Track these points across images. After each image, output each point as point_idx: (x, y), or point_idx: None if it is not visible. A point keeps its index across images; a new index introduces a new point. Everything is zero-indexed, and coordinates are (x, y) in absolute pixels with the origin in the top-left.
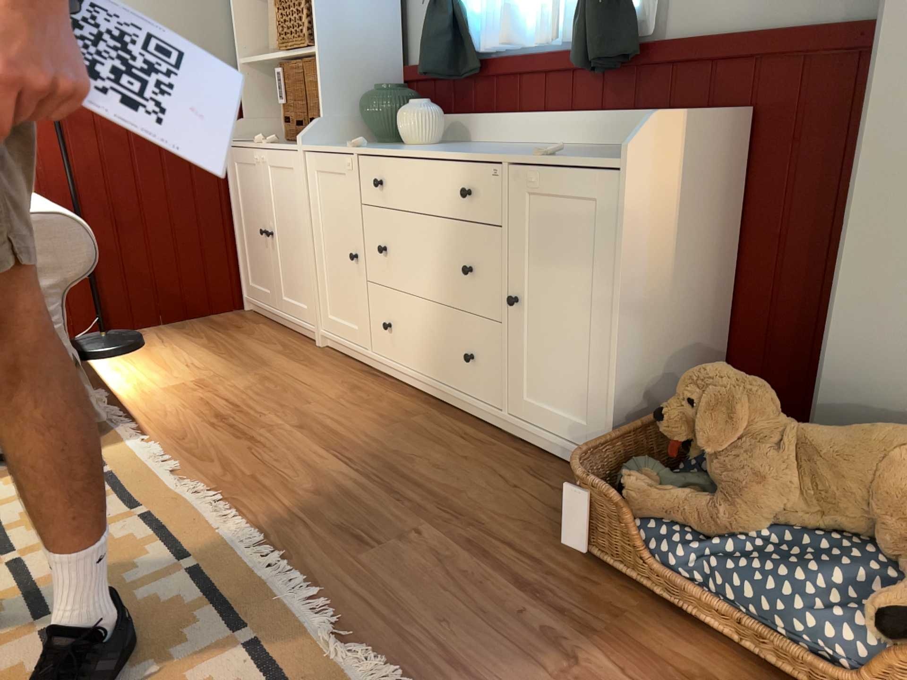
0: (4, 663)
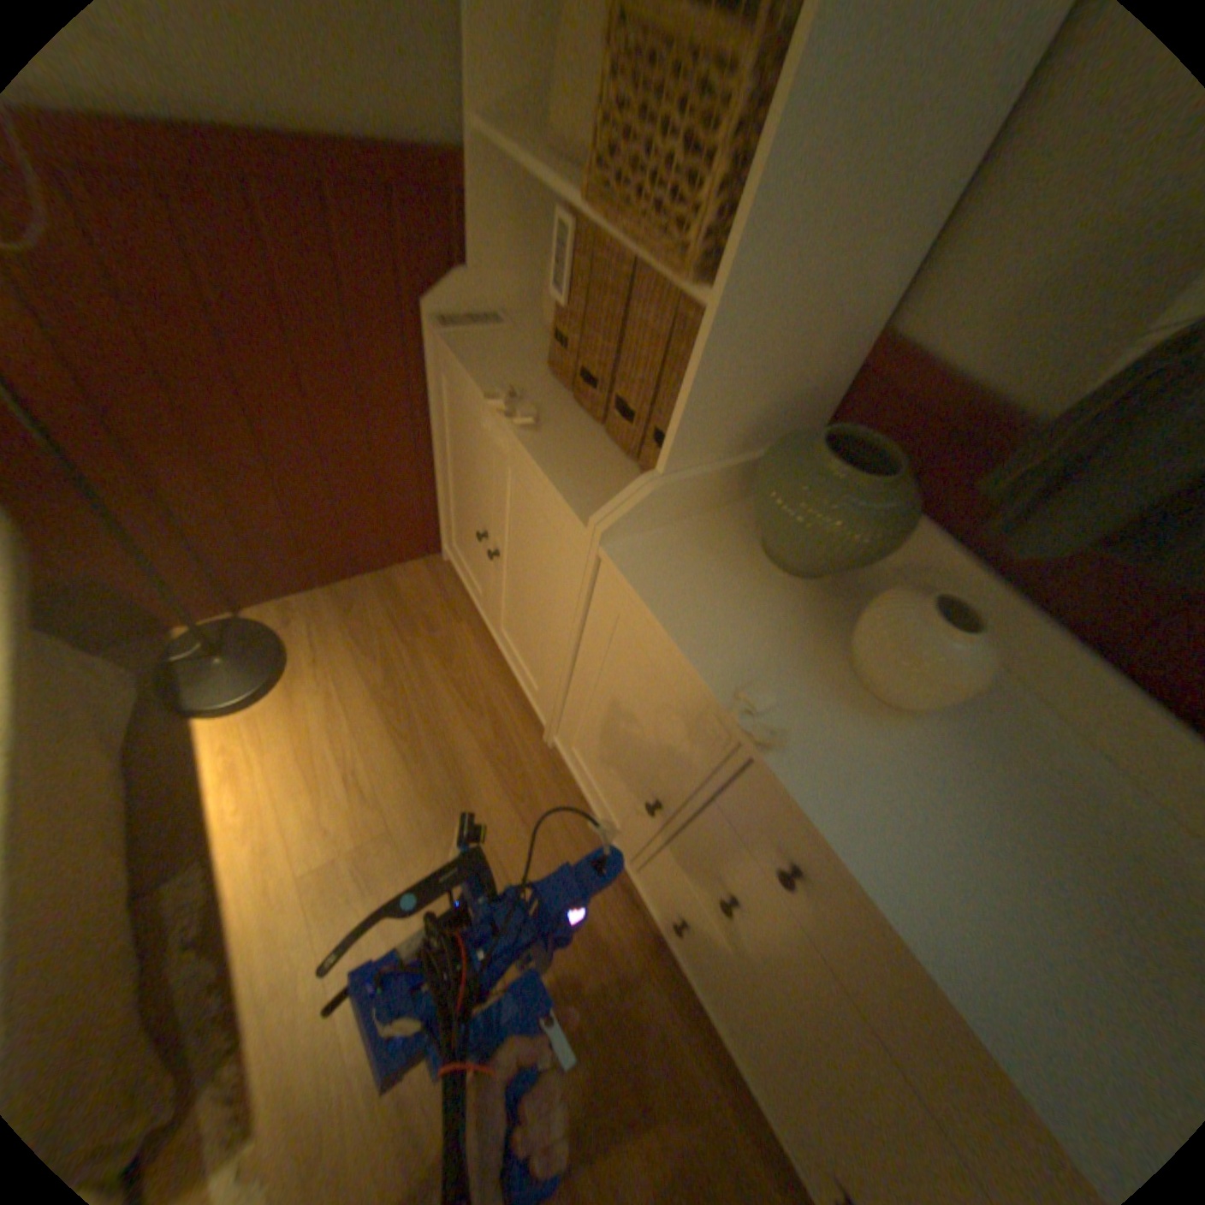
0: None
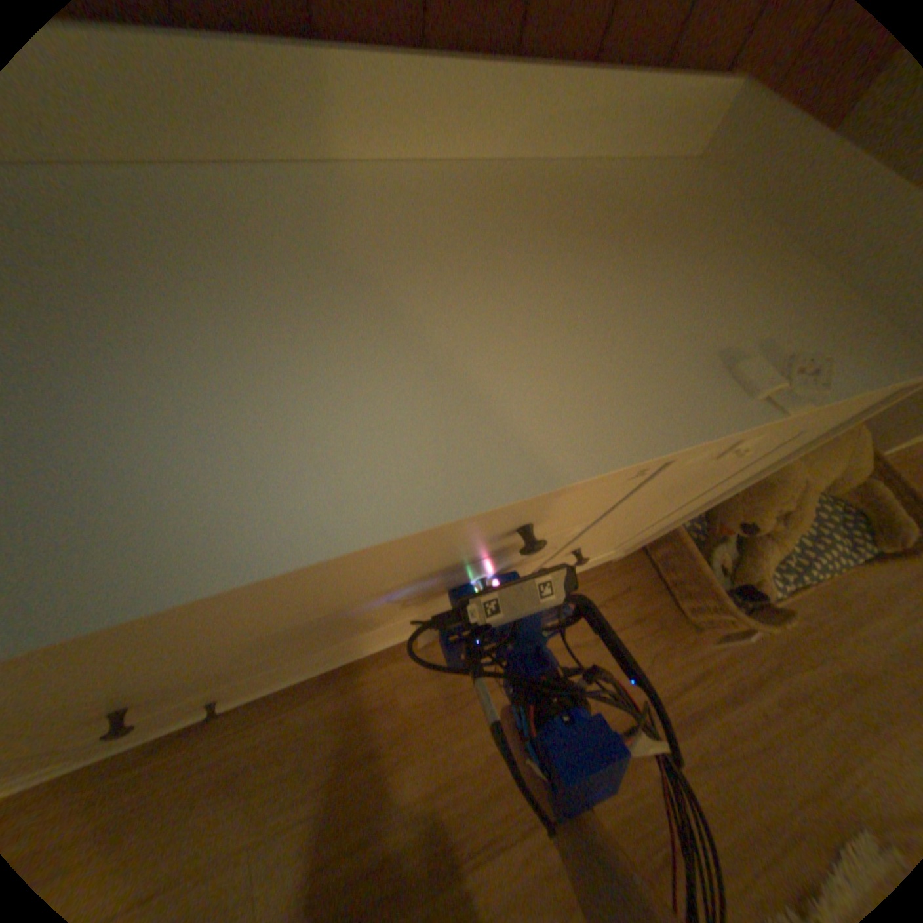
0: None
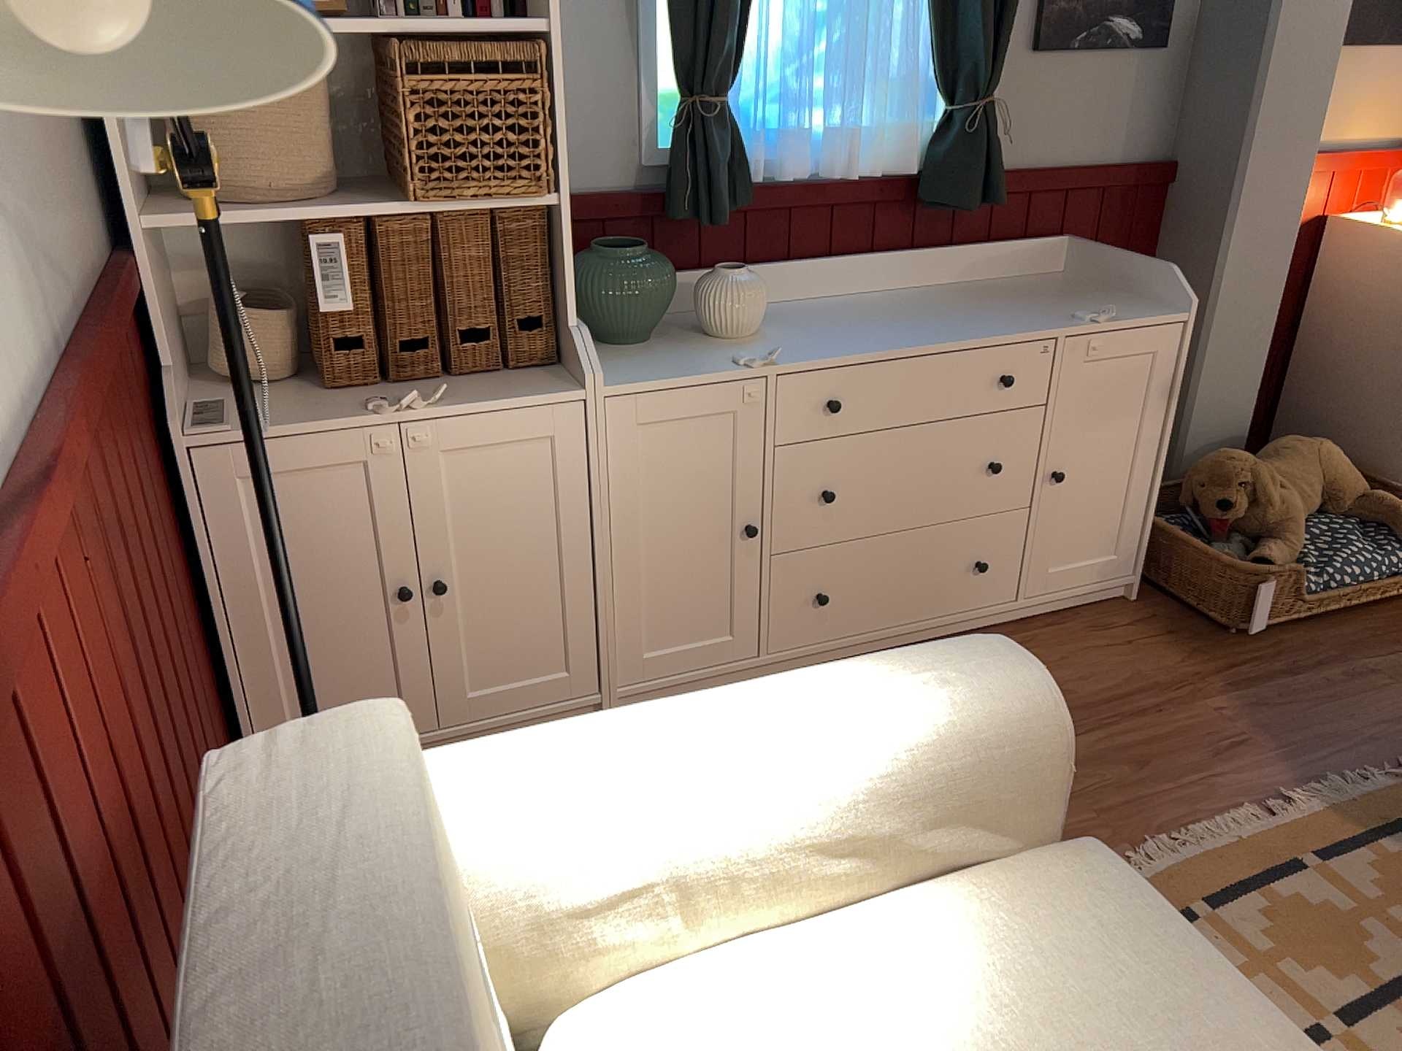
0: None
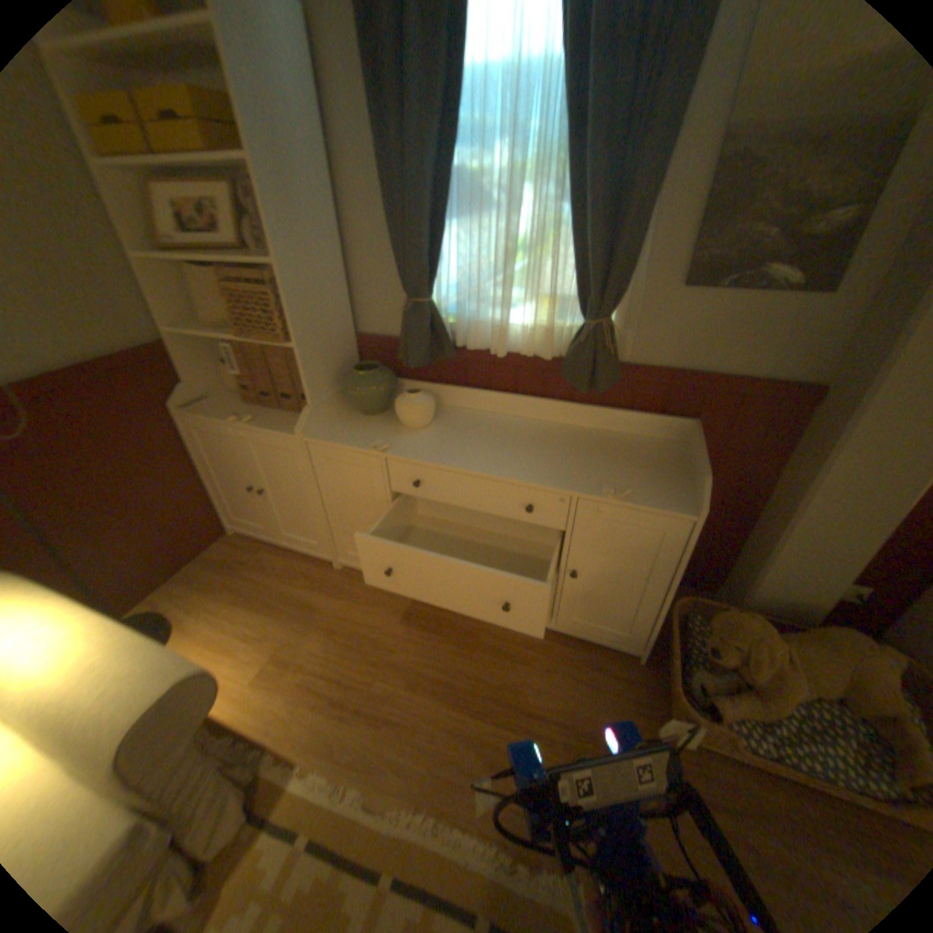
0: None
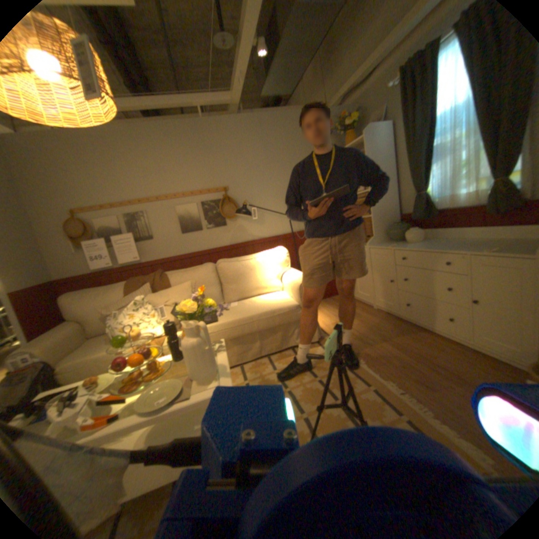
0: (334, 413)
